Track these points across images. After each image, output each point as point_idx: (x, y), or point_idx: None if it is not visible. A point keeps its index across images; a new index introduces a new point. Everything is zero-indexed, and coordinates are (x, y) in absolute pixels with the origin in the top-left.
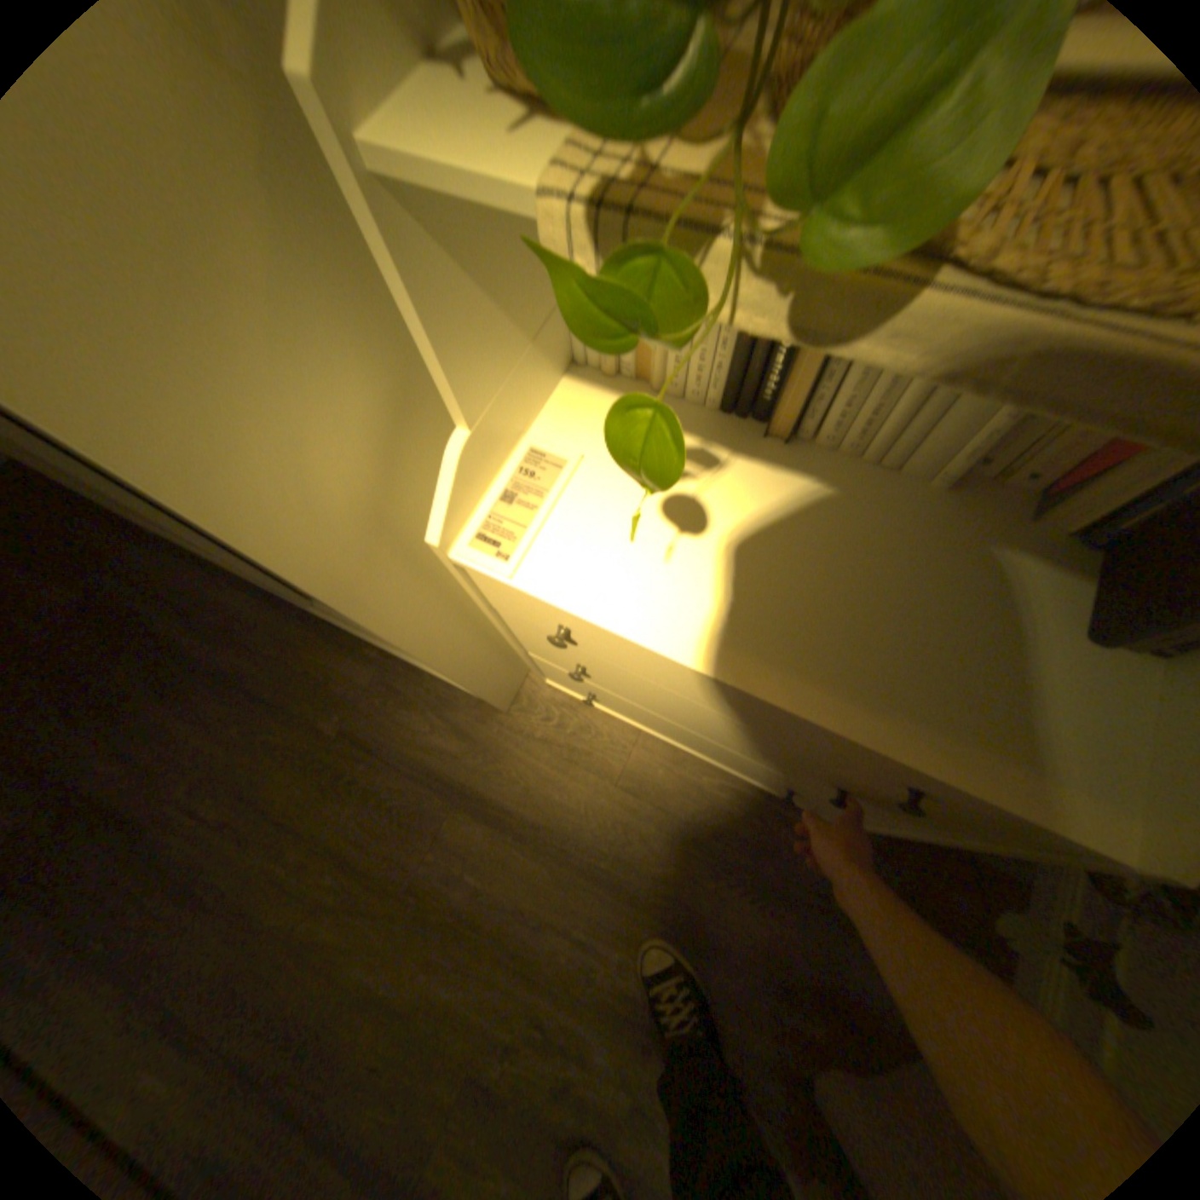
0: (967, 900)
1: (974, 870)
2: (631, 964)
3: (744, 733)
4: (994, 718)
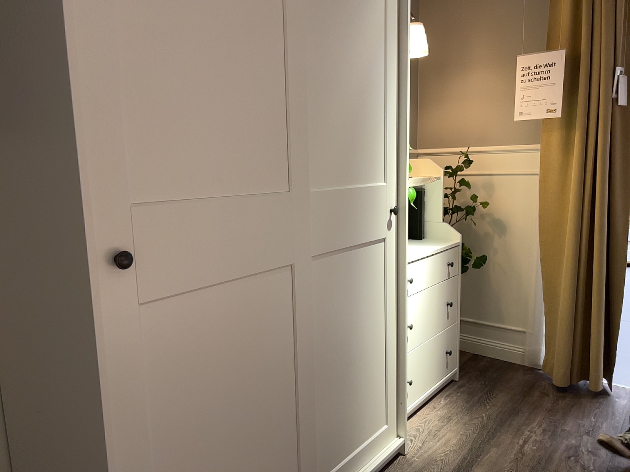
0: (477, 360)
1: (467, 358)
2: (523, 424)
3: (431, 295)
4: (433, 243)
